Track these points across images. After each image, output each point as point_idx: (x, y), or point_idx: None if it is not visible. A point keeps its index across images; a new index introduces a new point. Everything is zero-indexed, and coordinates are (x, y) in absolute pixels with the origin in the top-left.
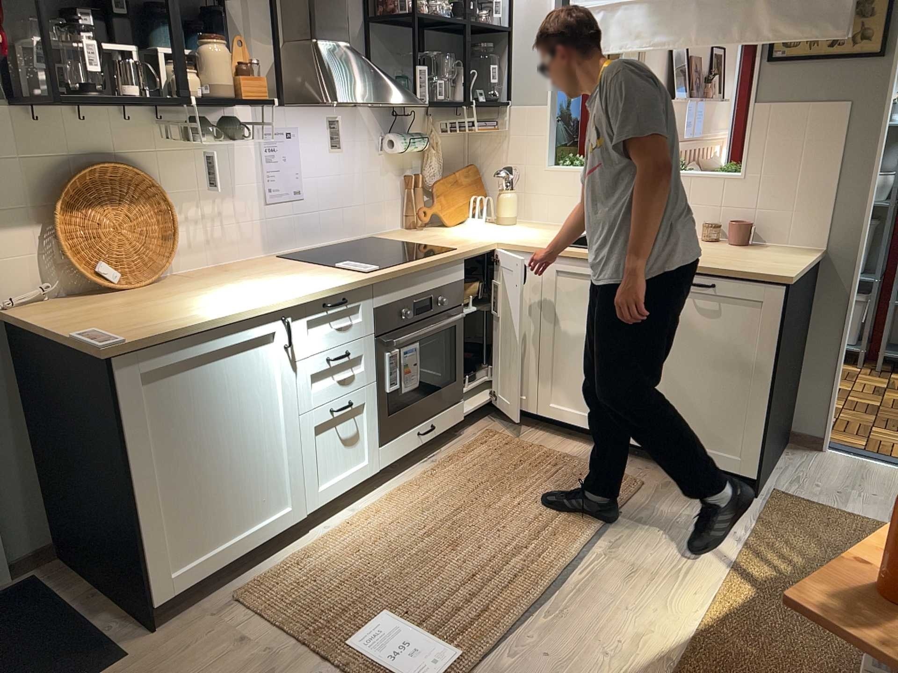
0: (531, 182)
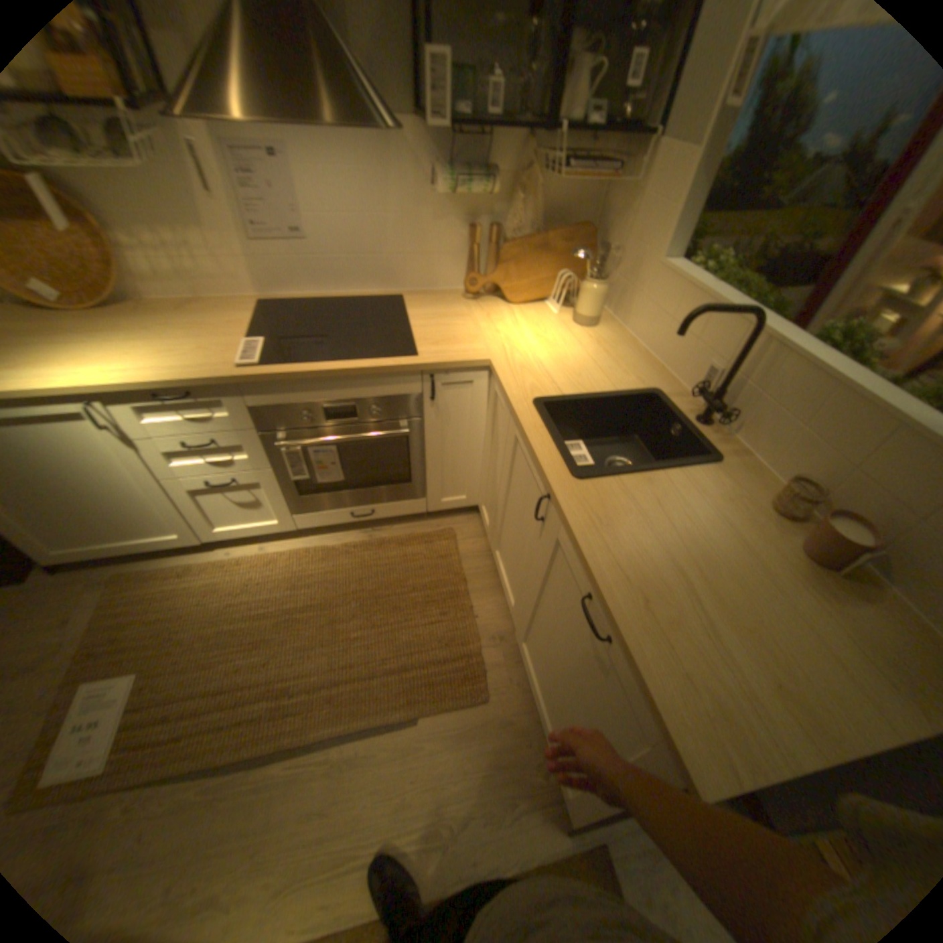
0: (641, 274)
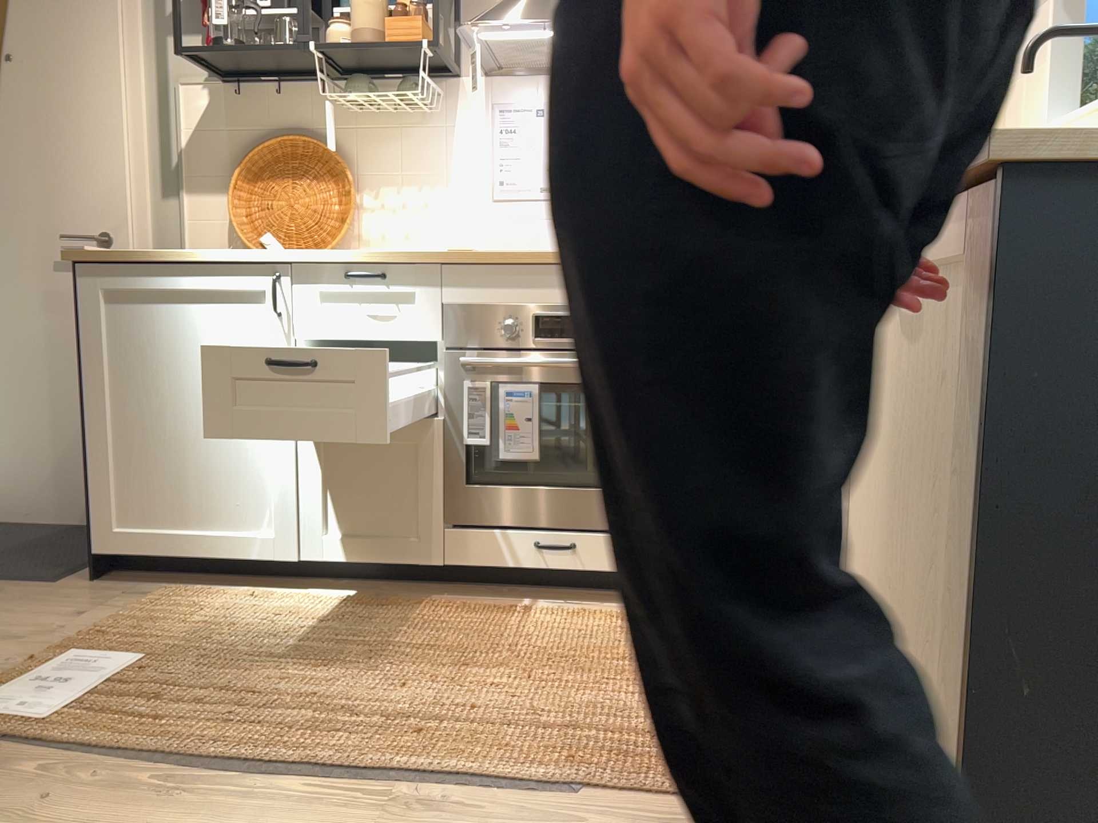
0: None
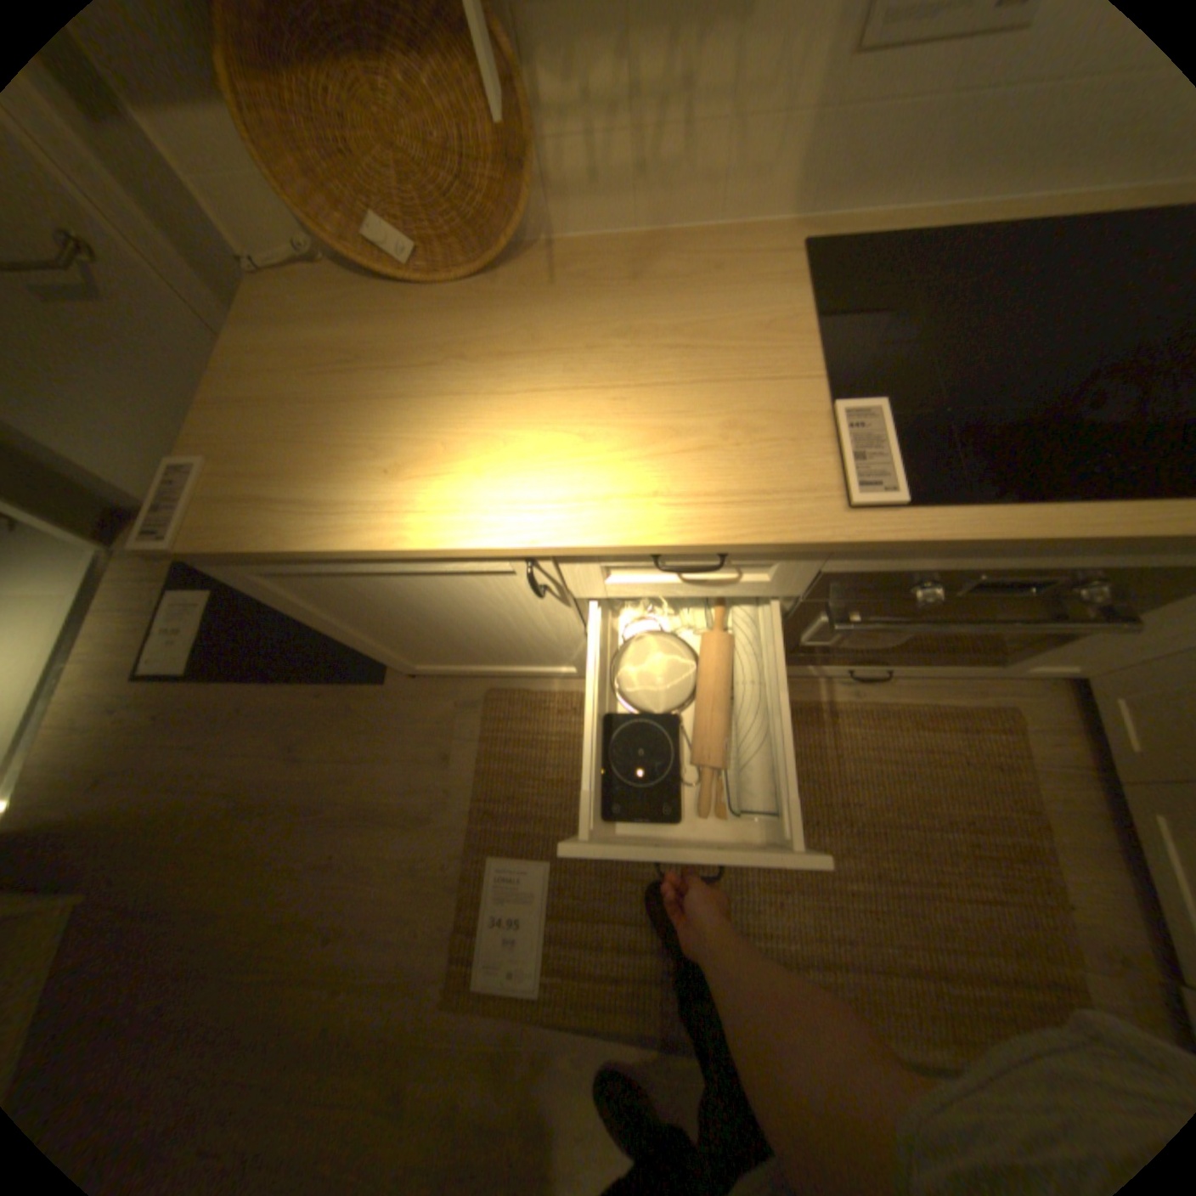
0: None
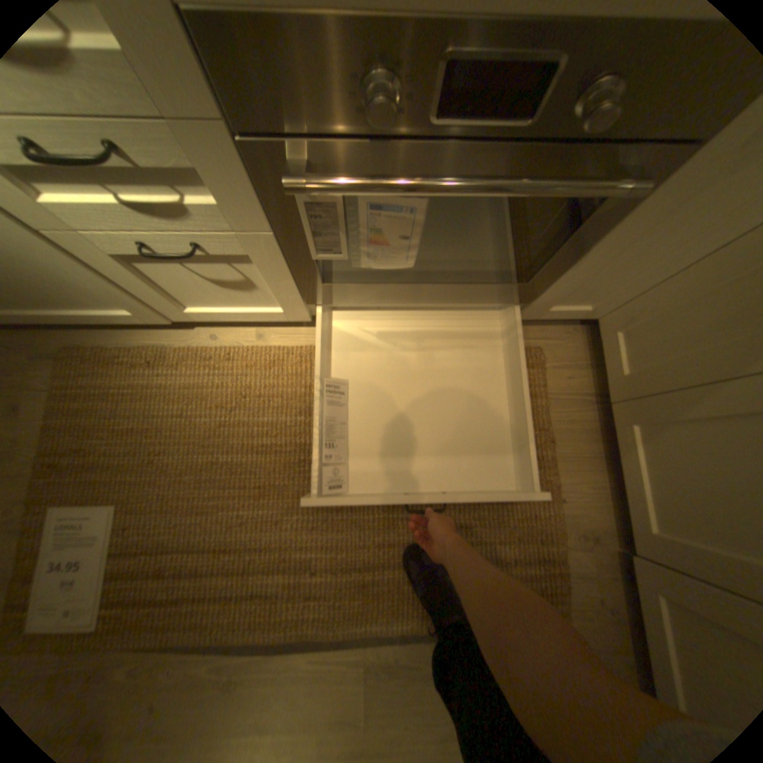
0: None
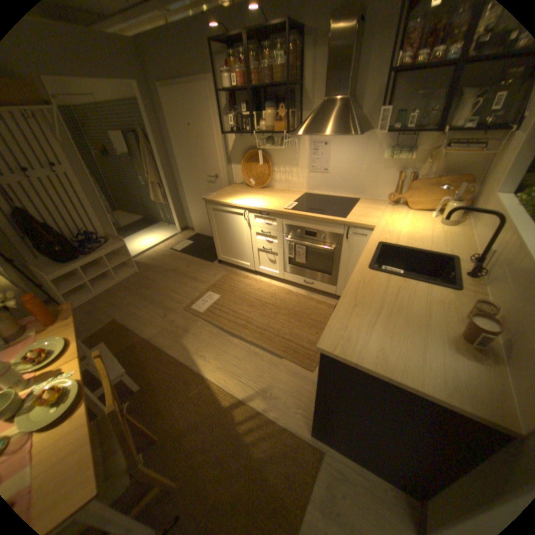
0: (489, 201)
